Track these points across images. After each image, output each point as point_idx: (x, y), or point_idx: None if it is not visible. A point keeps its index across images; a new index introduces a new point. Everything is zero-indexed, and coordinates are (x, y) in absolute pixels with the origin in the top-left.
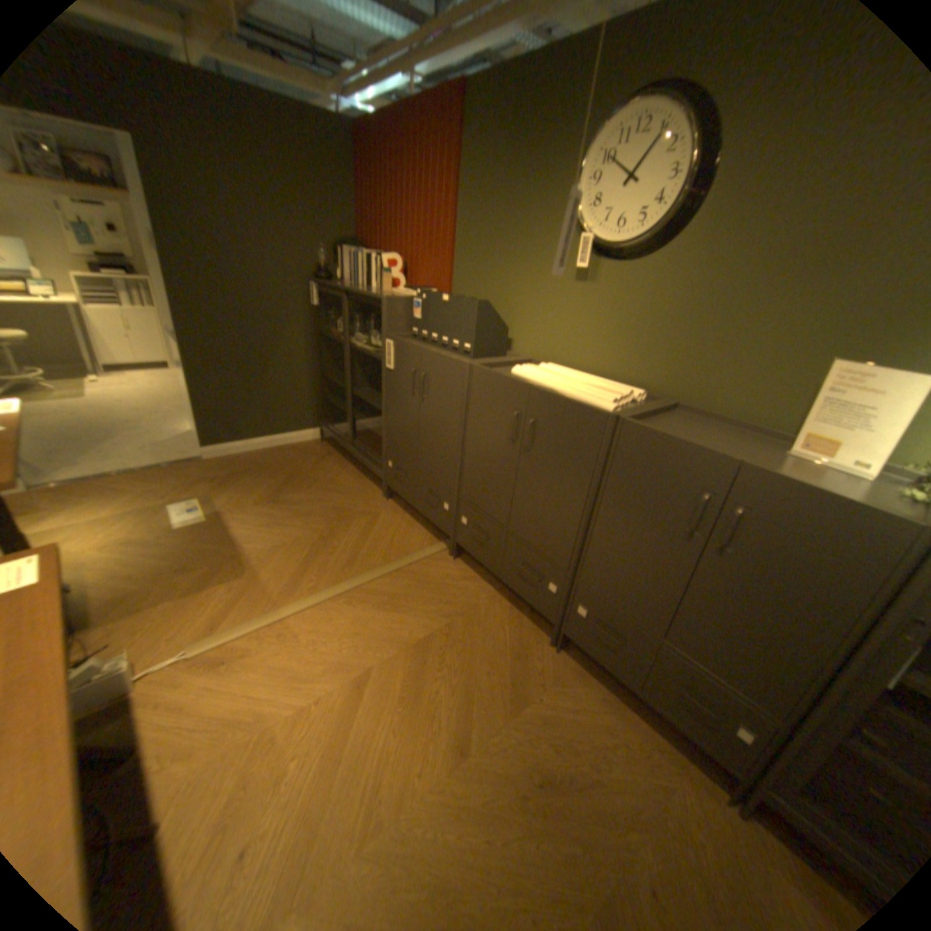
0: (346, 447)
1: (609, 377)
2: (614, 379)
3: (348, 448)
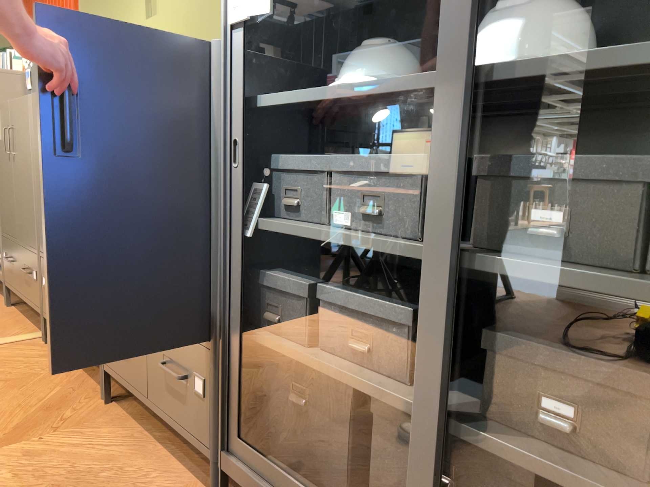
0: None
1: None
2: None
3: None
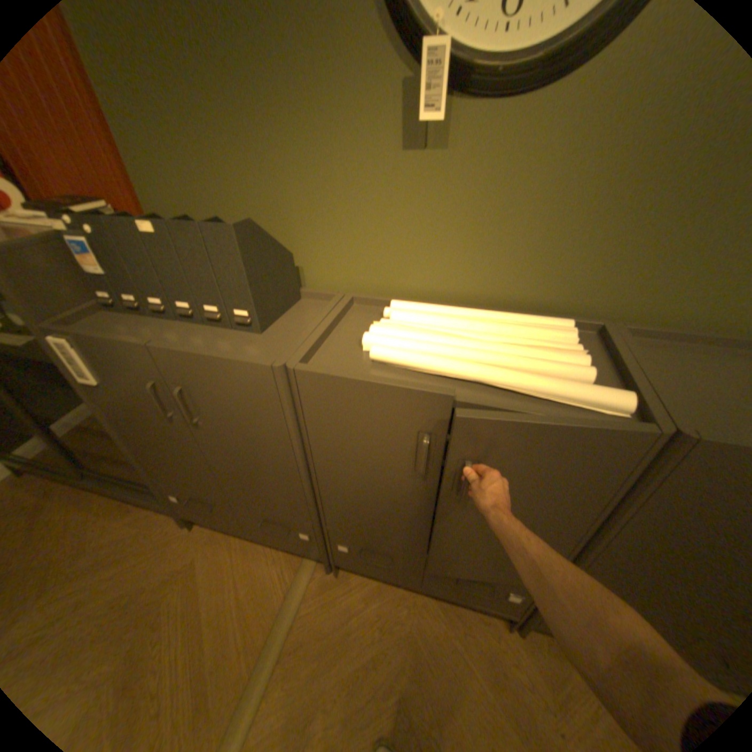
0: (73, 481)
1: (492, 301)
2: (502, 303)
3: (79, 483)
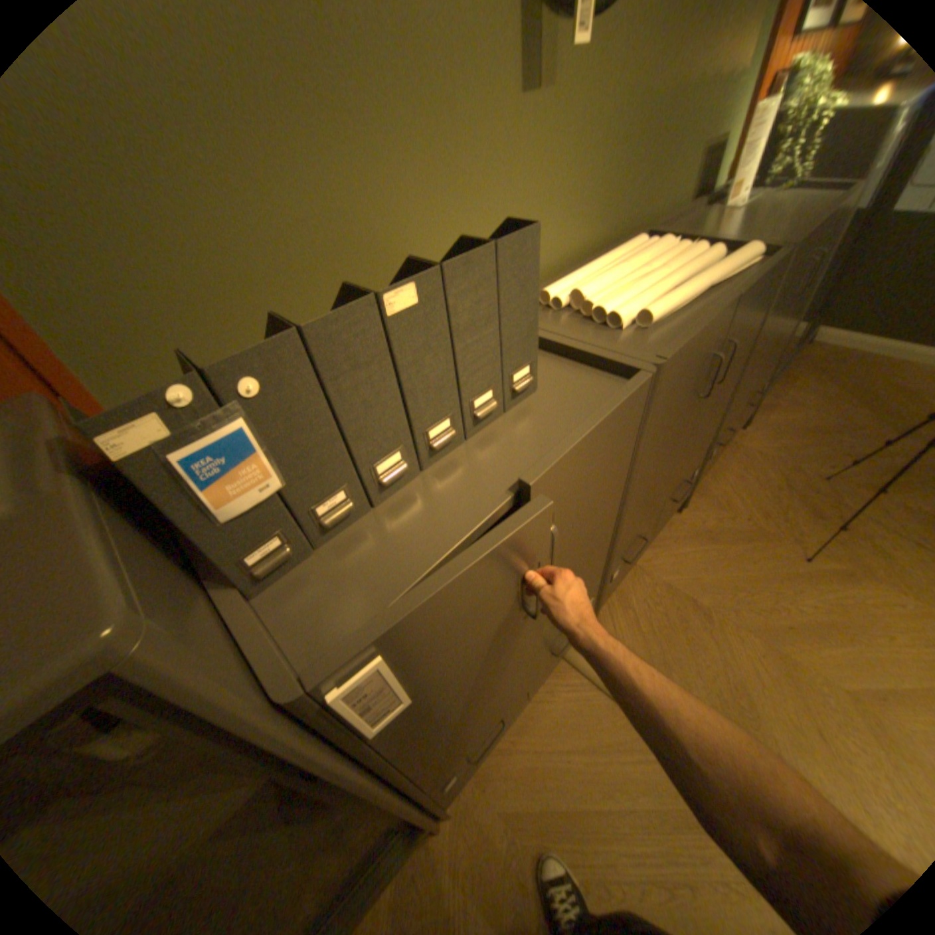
0: None
1: (584, 253)
2: (591, 250)
3: None
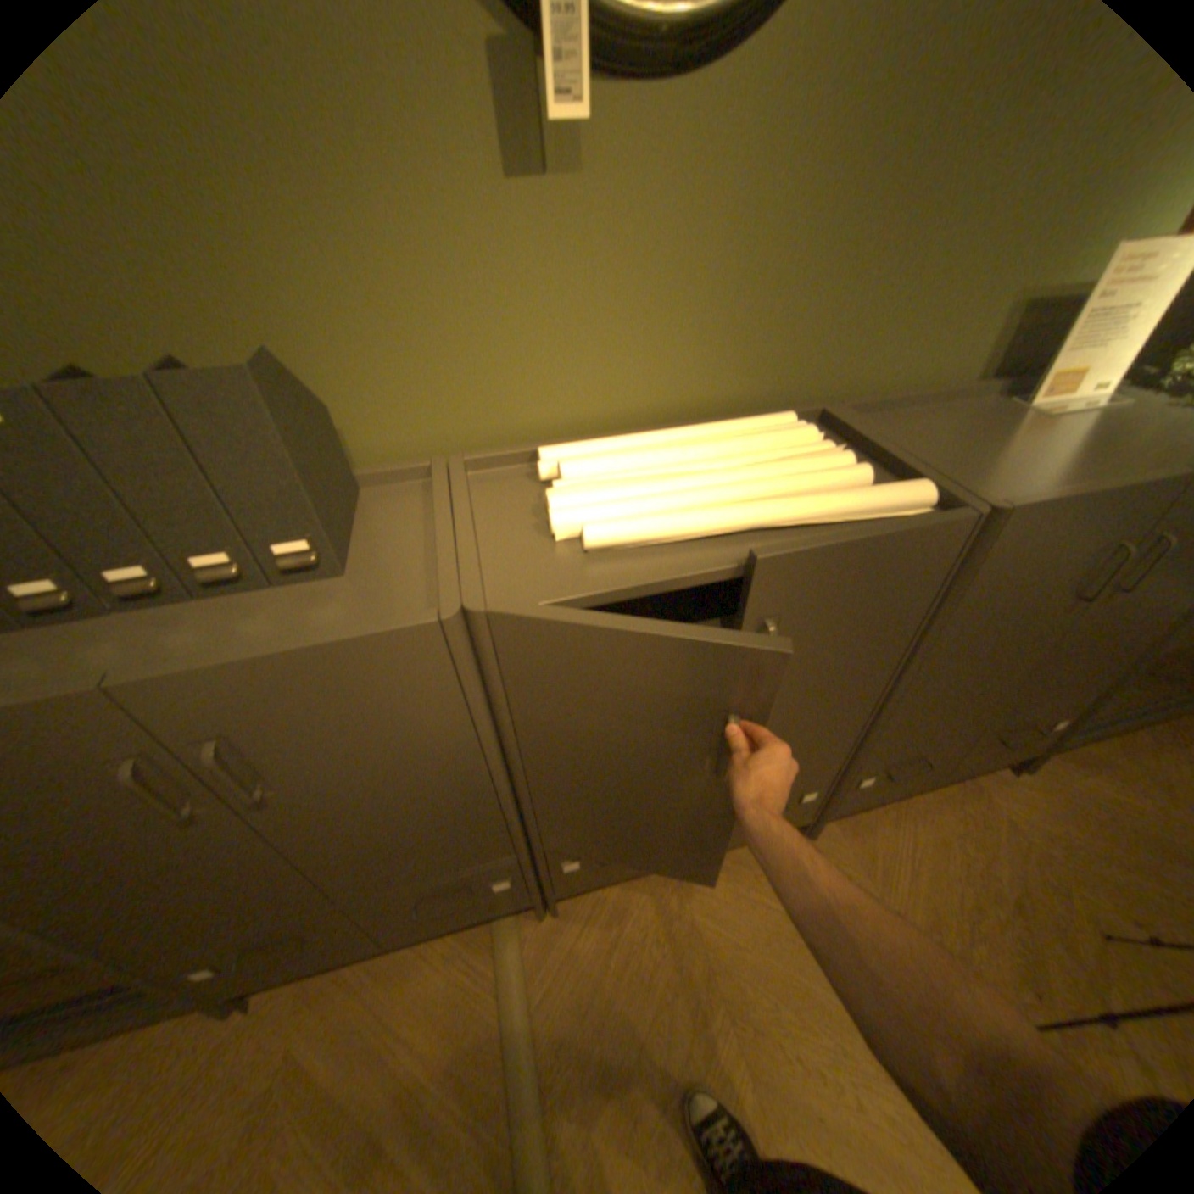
0: None
1: (678, 413)
2: (693, 413)
3: None
